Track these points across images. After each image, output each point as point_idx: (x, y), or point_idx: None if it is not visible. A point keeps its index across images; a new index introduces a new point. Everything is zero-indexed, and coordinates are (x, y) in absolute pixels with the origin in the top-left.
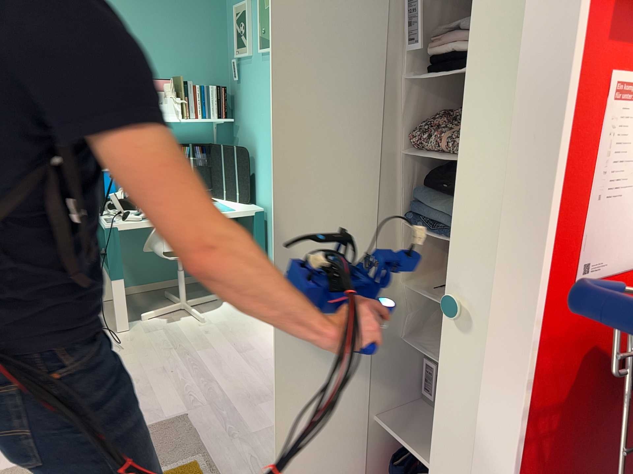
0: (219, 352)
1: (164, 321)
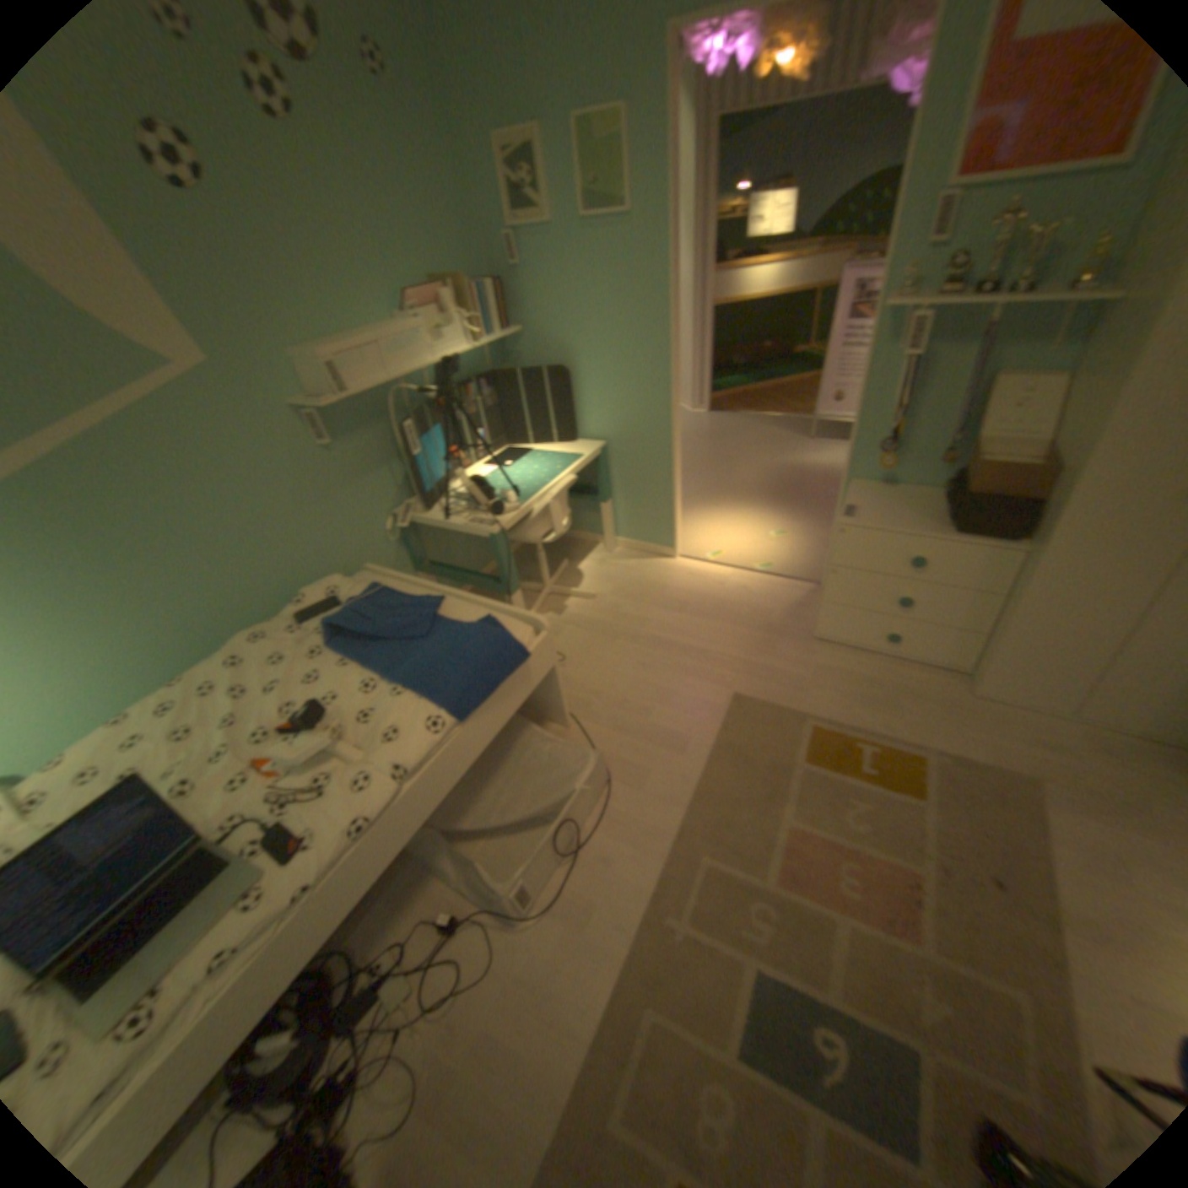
0: (660, 620)
1: (552, 615)
